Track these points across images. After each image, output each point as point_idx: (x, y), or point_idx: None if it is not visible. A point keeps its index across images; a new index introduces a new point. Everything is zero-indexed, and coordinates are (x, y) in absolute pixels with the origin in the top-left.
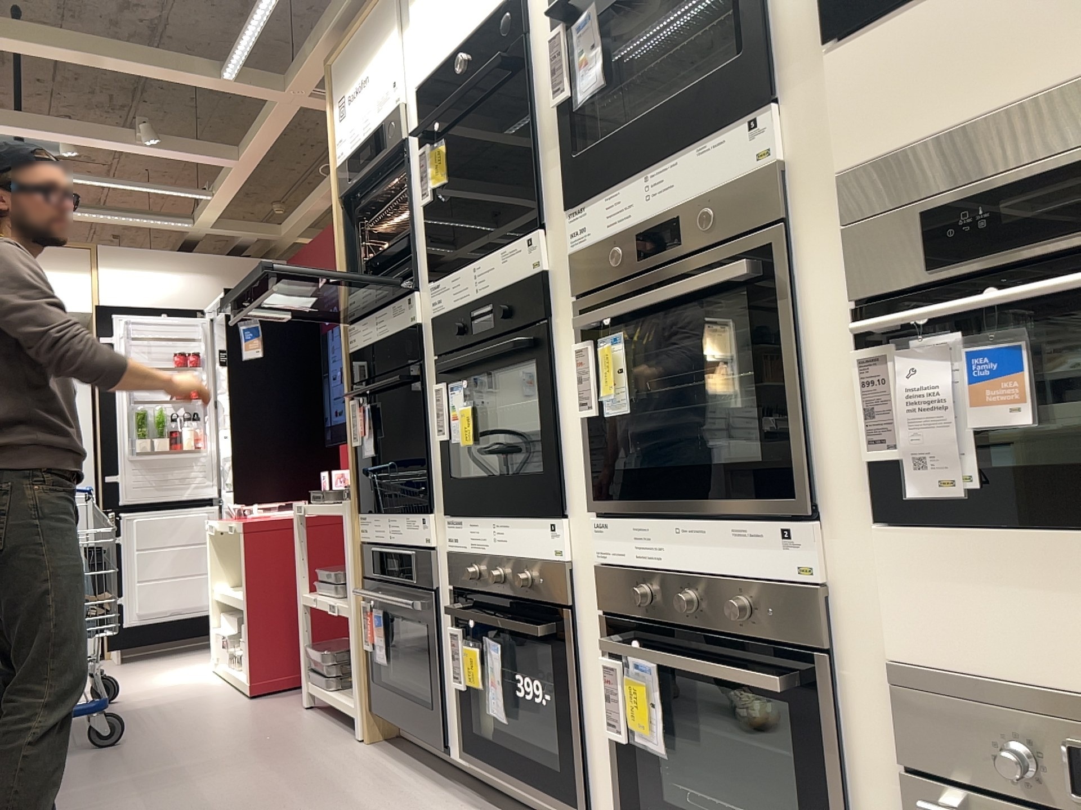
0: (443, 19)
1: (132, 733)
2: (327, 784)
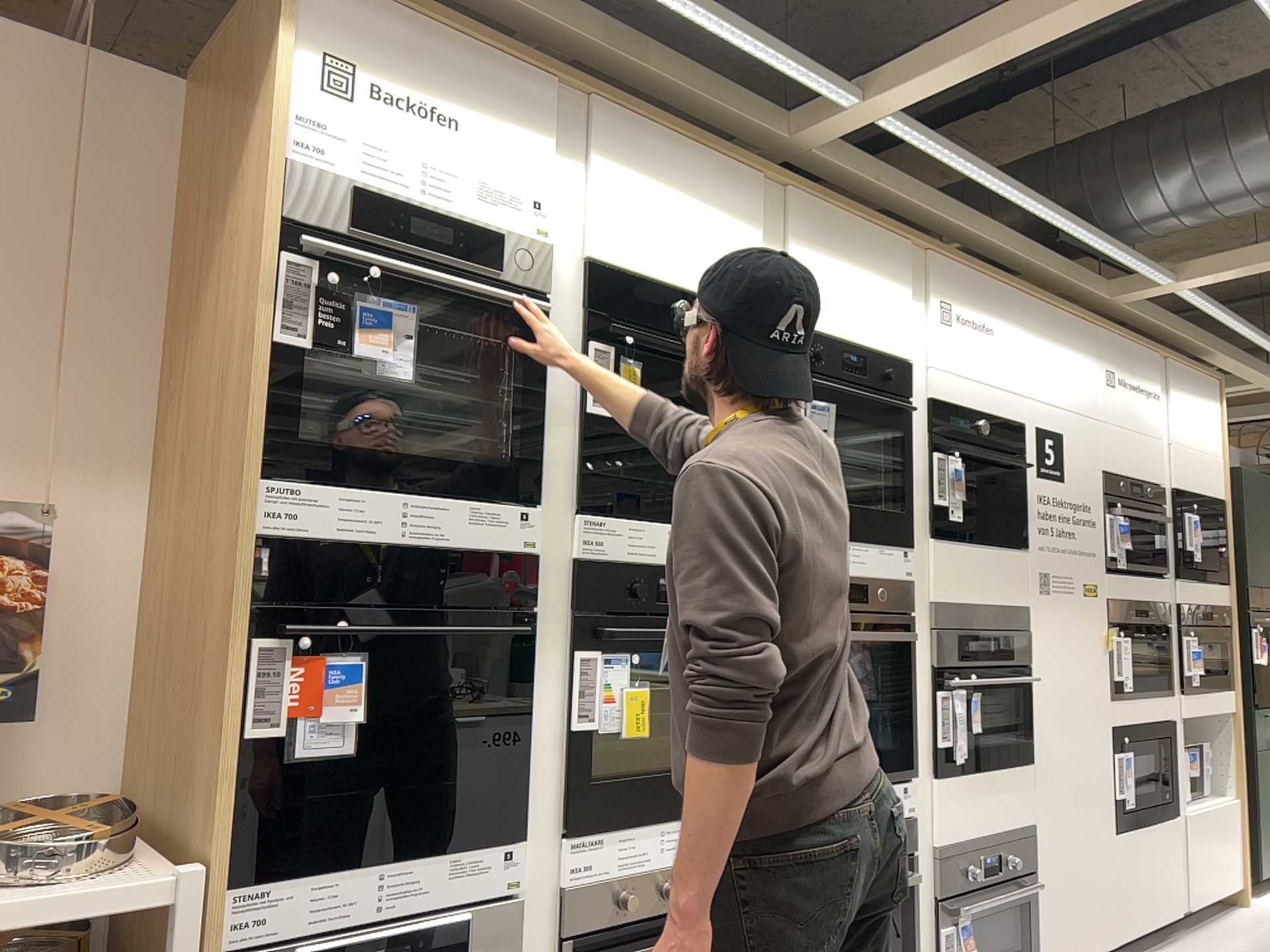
0: (660, 244)
1: None
2: None
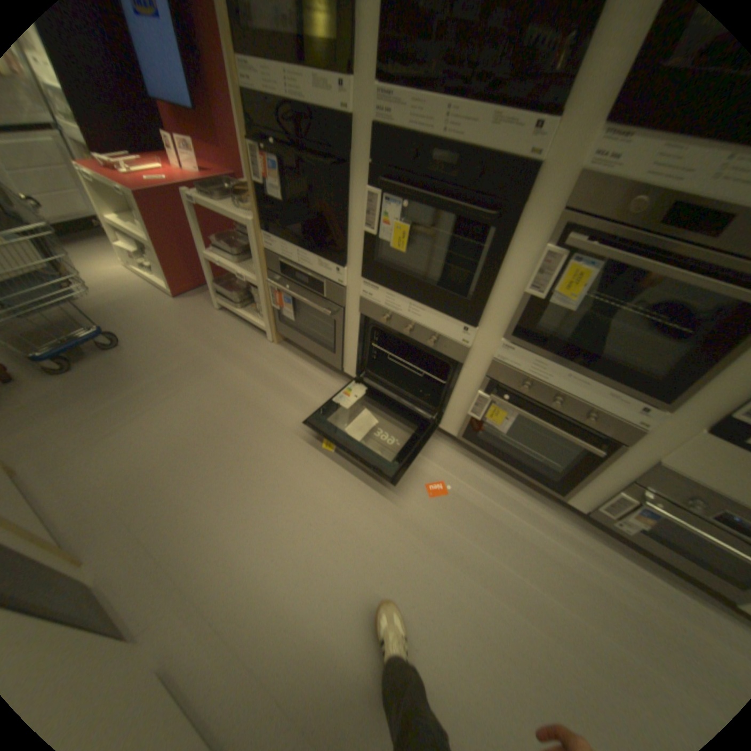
0: None
1: (119, 337)
2: (277, 381)
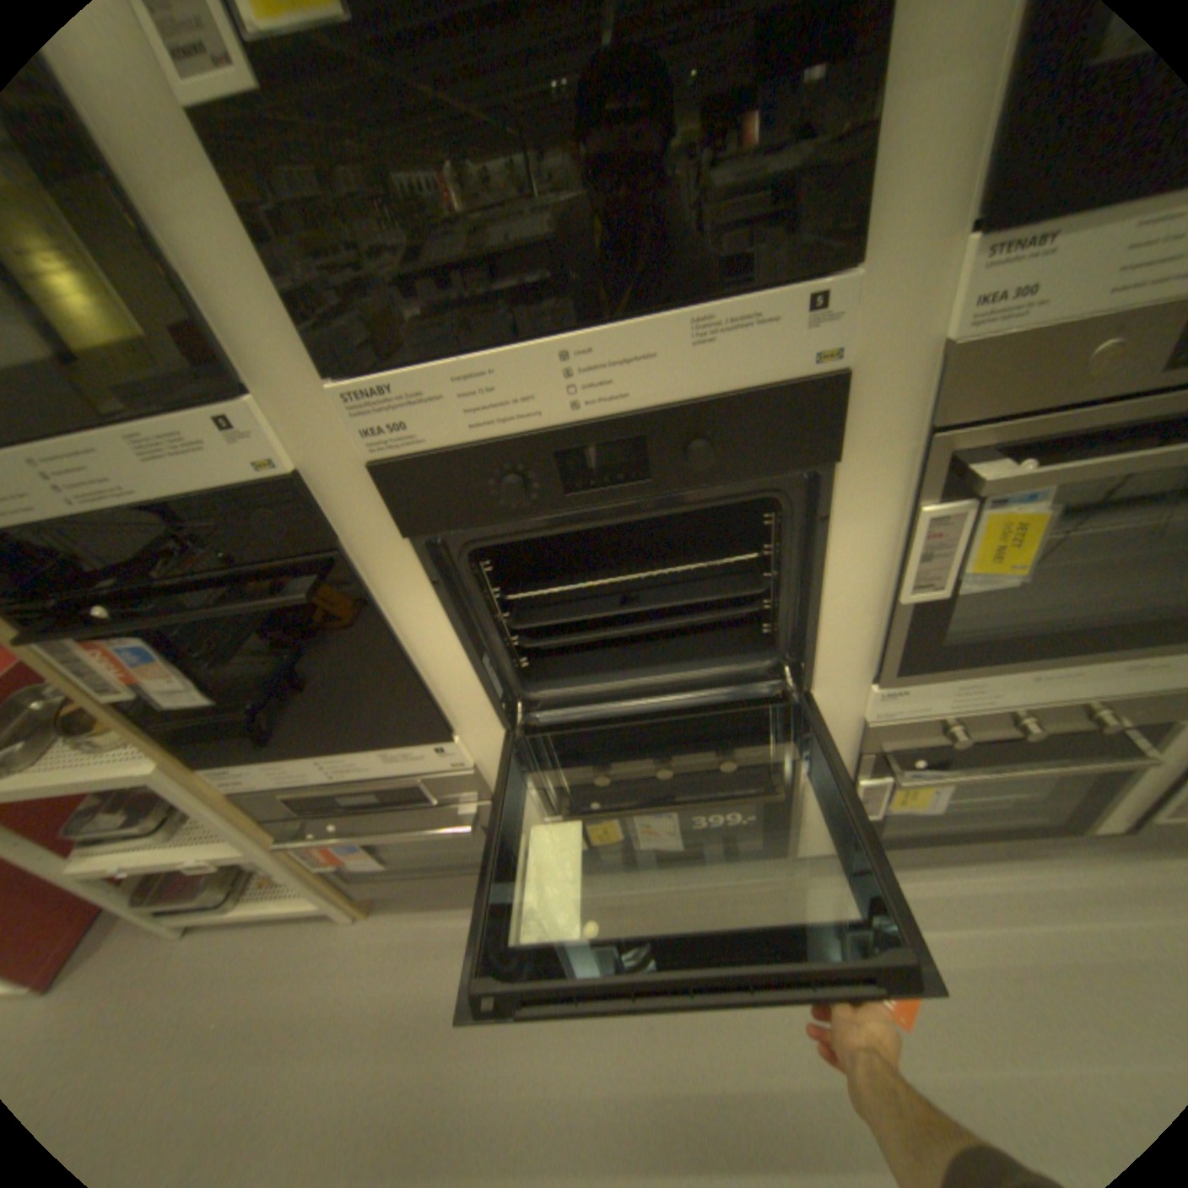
0: None
1: None
2: (424, 1013)
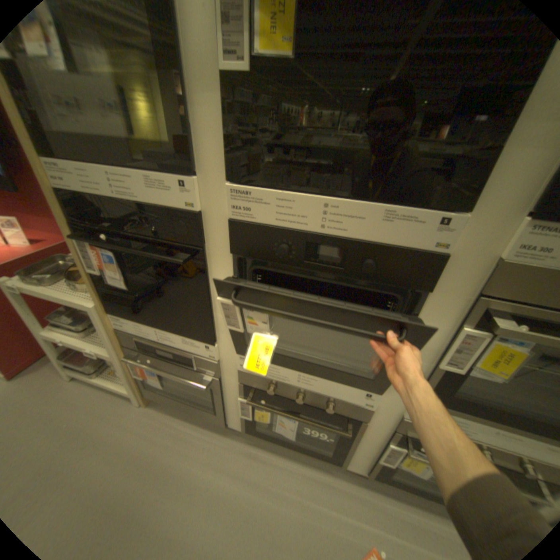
0: None
1: None
2: (152, 463)
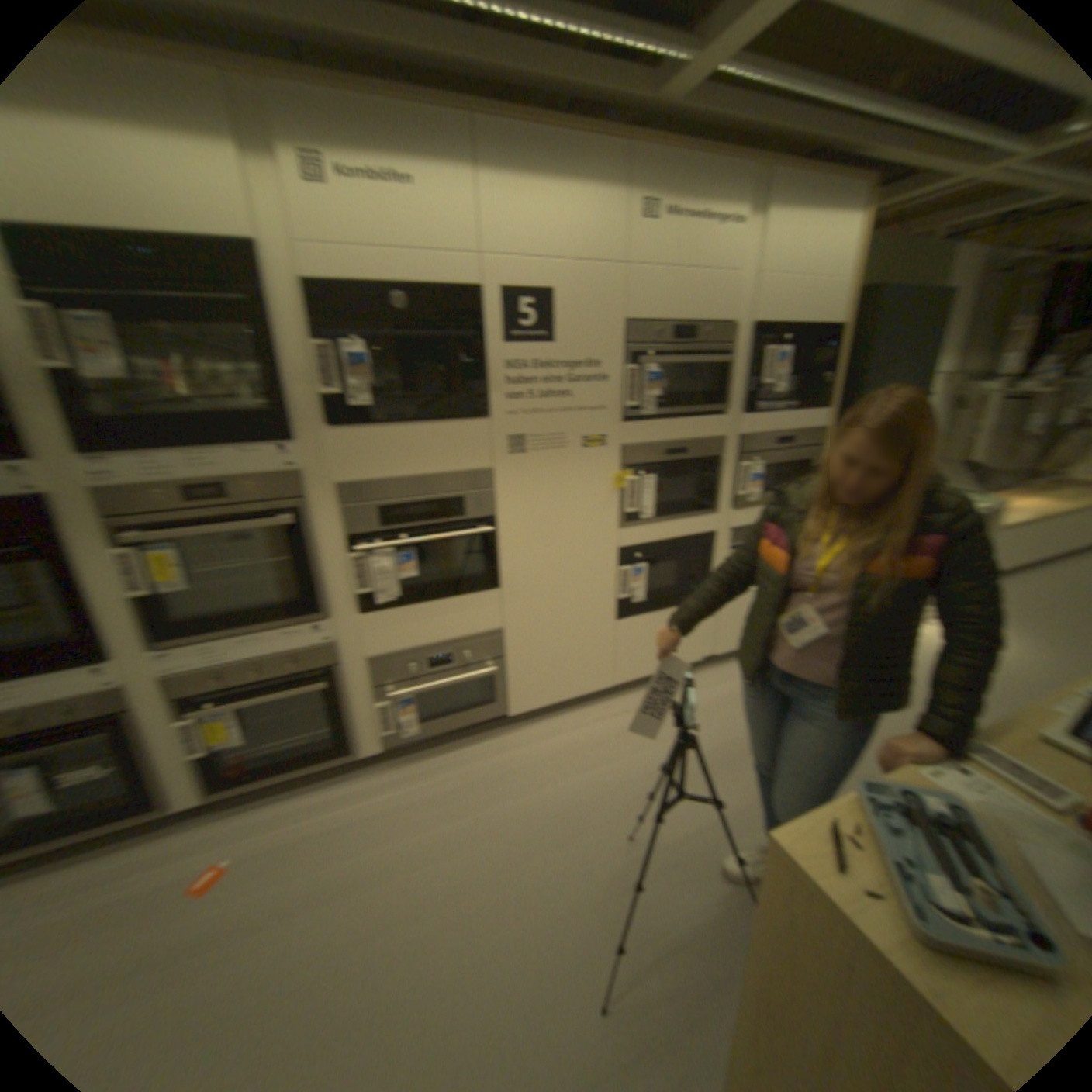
0: None
1: None
2: None
